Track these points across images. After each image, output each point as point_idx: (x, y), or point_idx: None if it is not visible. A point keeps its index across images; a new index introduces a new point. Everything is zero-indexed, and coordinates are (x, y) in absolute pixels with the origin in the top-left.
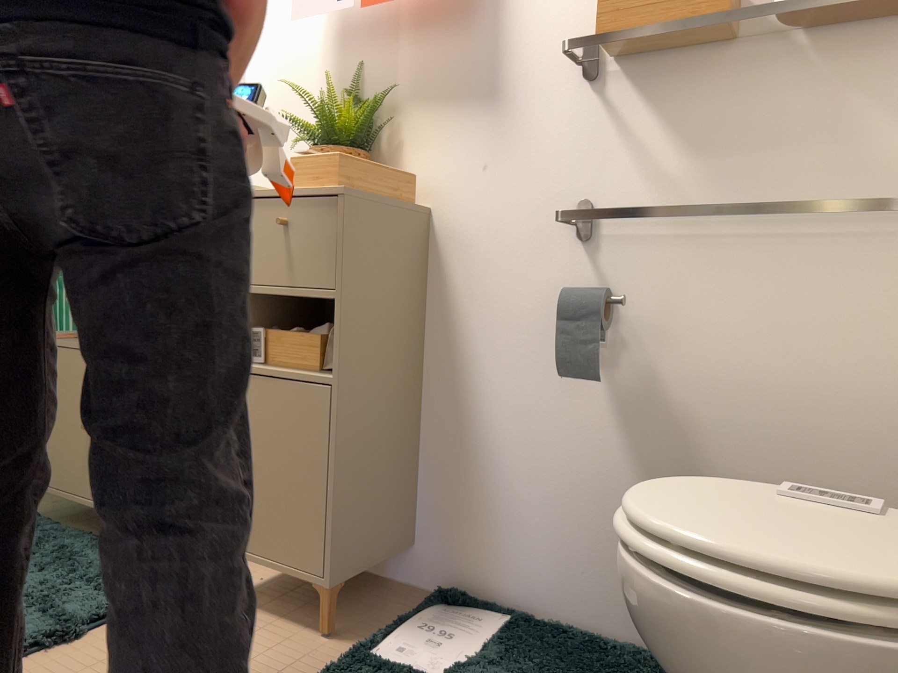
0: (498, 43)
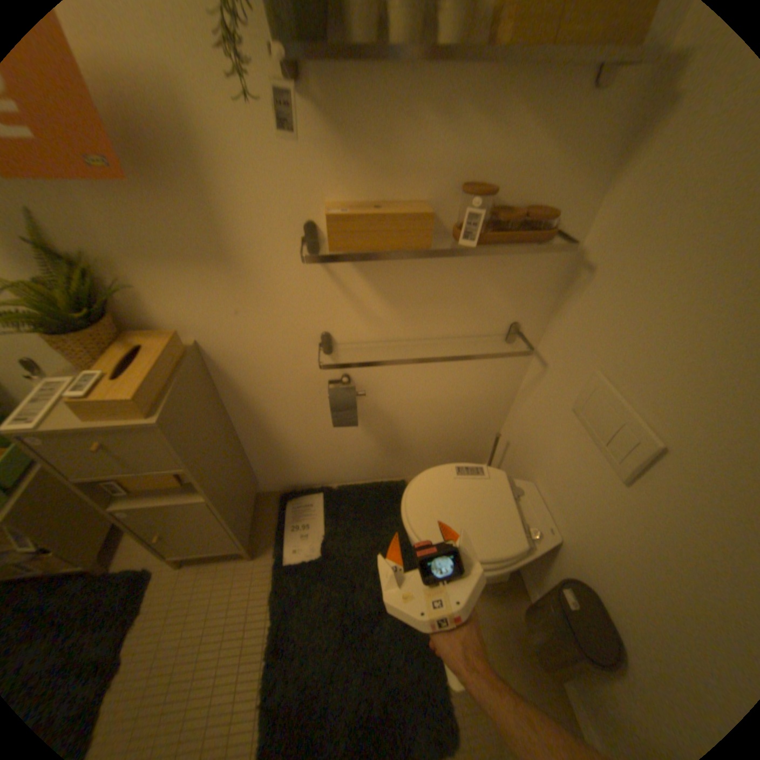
0: (212, 208)
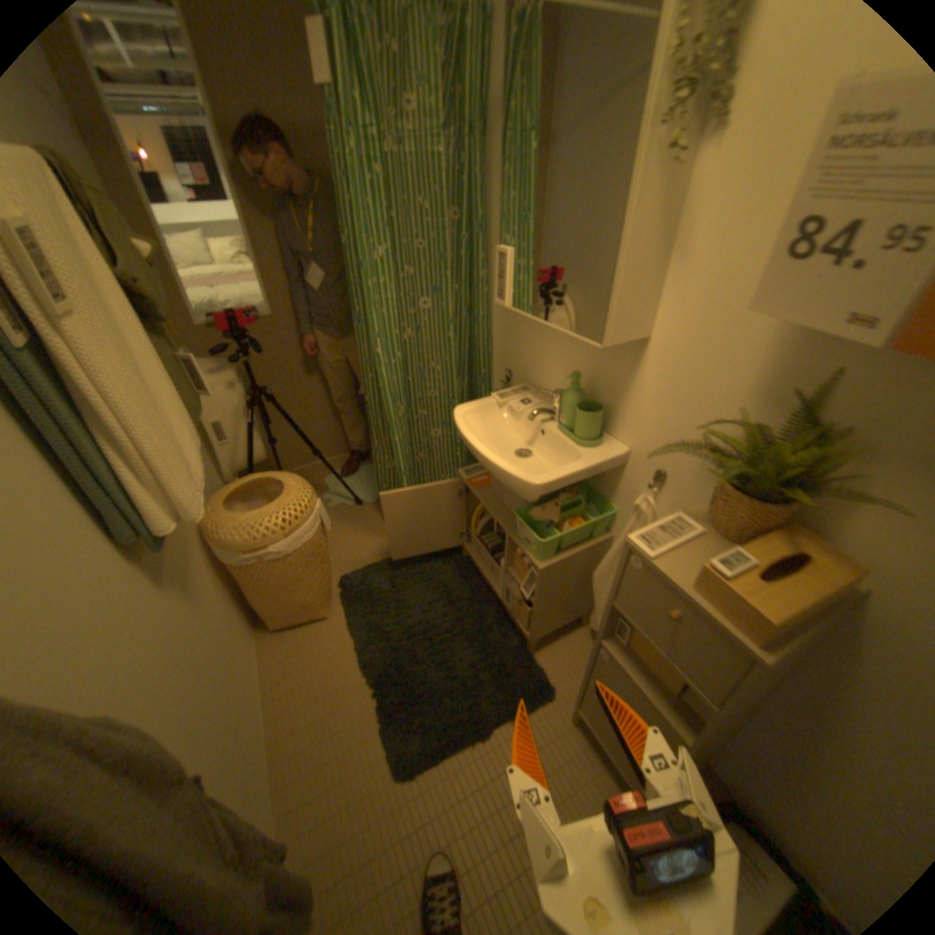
0: None
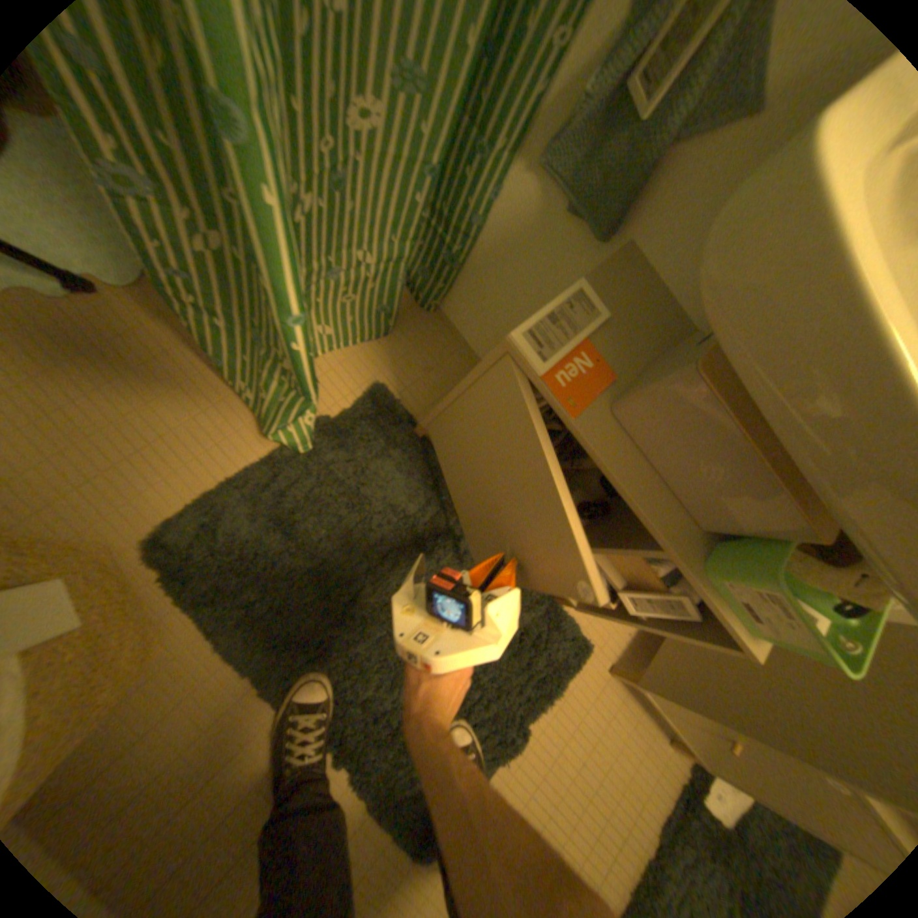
0: None
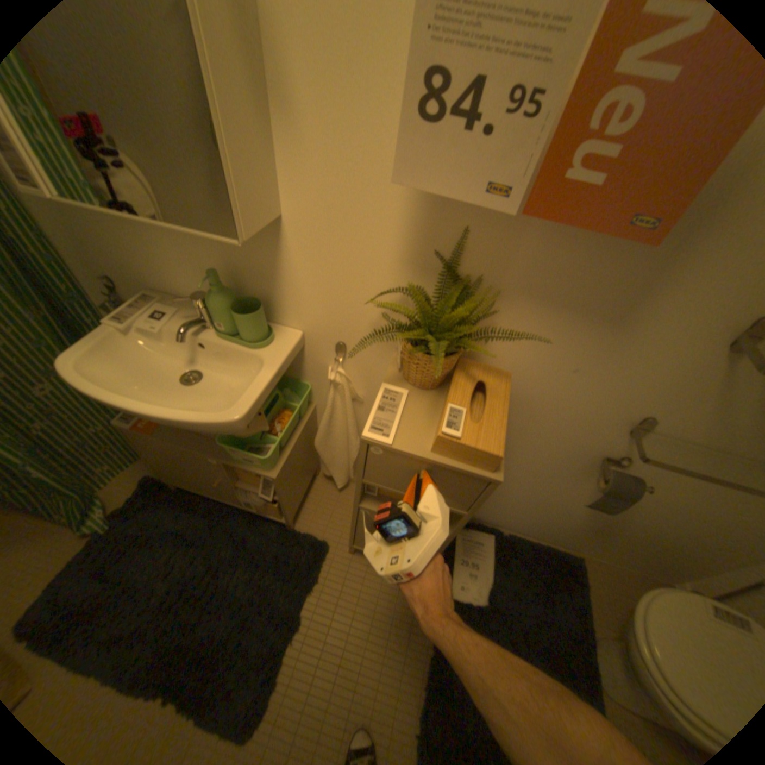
0: (663, 274)
